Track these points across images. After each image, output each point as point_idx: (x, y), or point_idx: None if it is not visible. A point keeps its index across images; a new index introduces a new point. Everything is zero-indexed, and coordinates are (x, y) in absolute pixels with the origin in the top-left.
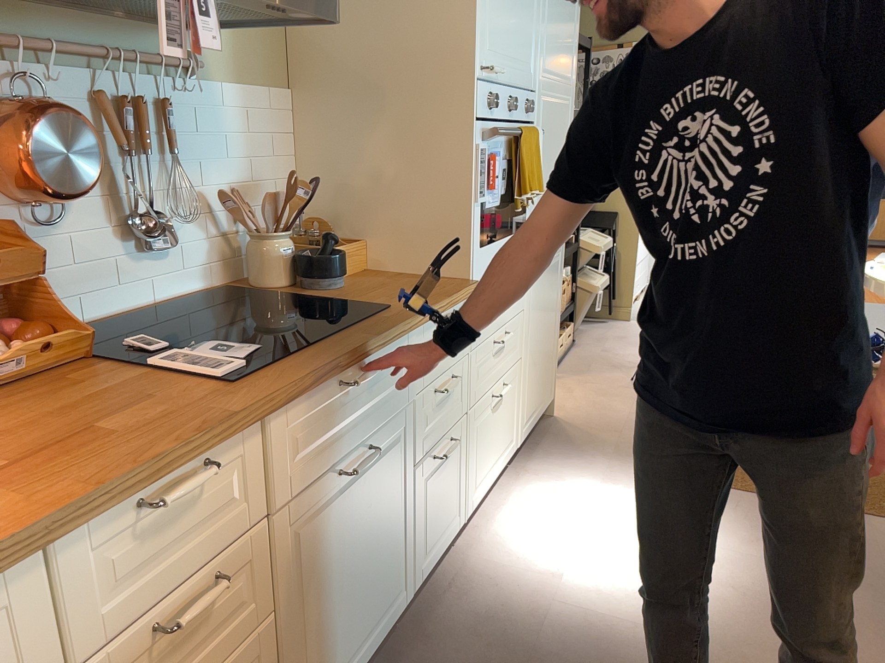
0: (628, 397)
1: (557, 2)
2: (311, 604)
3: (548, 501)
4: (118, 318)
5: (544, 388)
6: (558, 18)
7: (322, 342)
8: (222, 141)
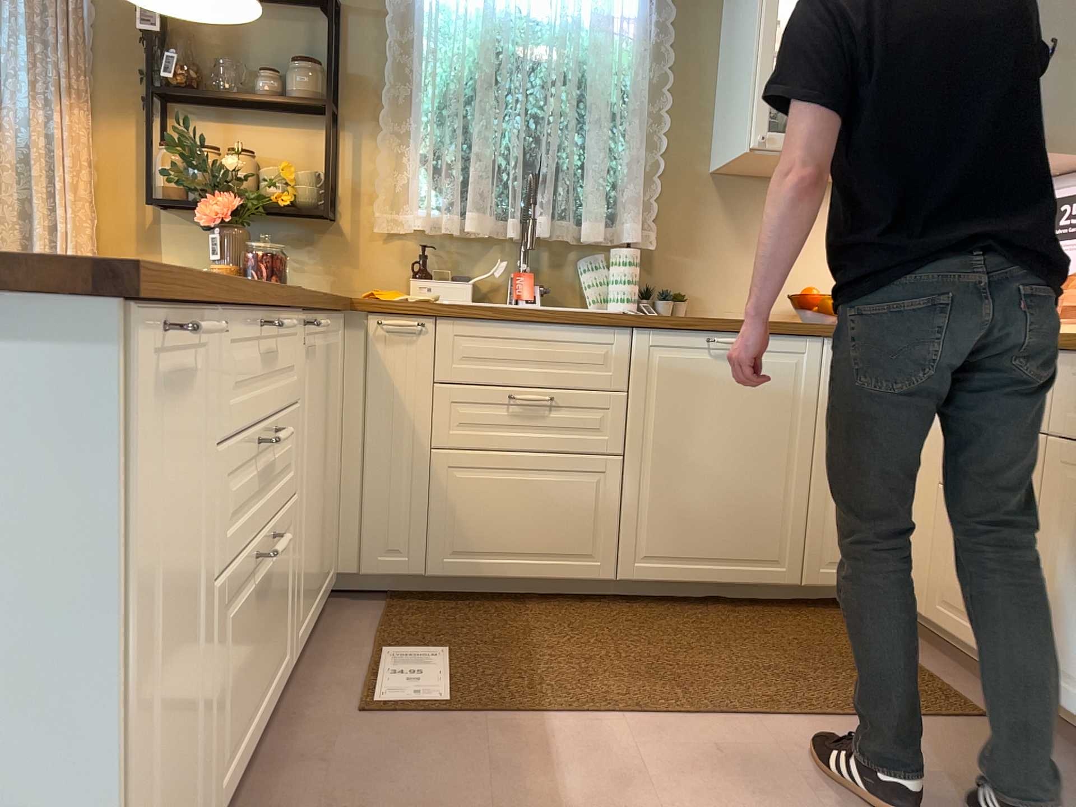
0: None
1: None
2: (1072, 565)
3: None
4: None
5: None
6: None
7: None
8: None
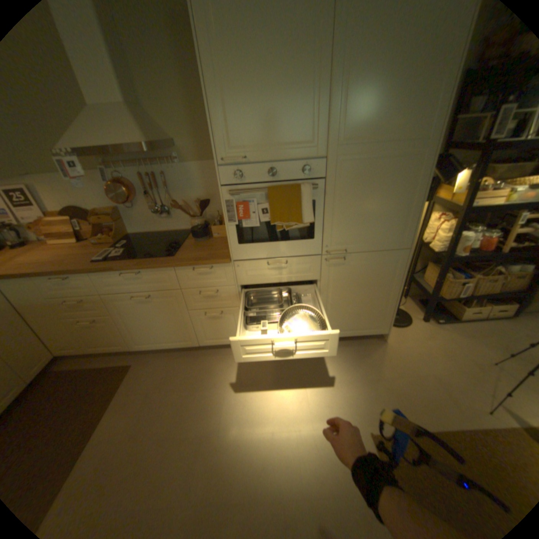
0: (460, 370)
1: (374, 76)
2: (129, 322)
3: (297, 366)
4: (155, 233)
5: (363, 325)
6: (378, 89)
7: (128, 260)
8: (190, 183)
